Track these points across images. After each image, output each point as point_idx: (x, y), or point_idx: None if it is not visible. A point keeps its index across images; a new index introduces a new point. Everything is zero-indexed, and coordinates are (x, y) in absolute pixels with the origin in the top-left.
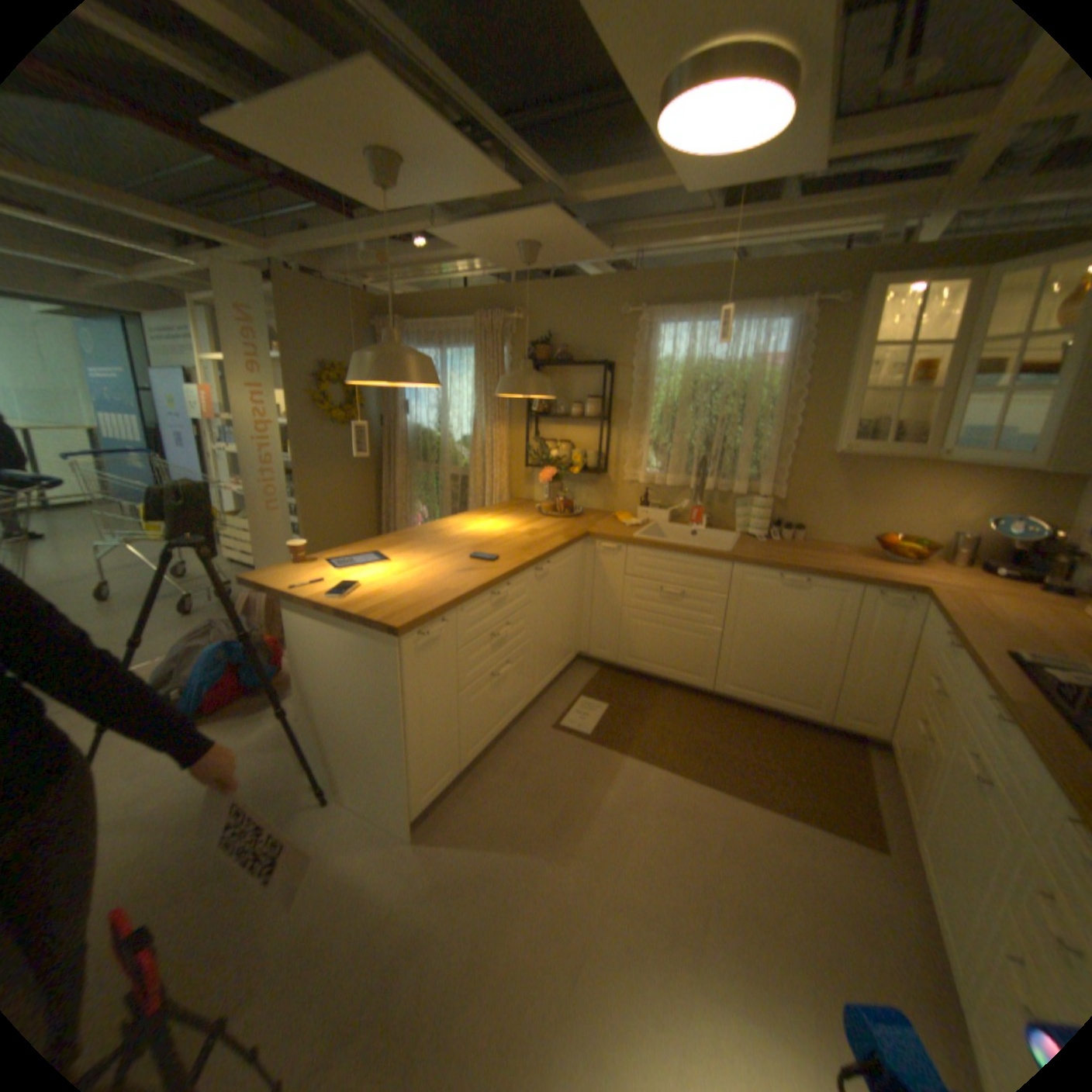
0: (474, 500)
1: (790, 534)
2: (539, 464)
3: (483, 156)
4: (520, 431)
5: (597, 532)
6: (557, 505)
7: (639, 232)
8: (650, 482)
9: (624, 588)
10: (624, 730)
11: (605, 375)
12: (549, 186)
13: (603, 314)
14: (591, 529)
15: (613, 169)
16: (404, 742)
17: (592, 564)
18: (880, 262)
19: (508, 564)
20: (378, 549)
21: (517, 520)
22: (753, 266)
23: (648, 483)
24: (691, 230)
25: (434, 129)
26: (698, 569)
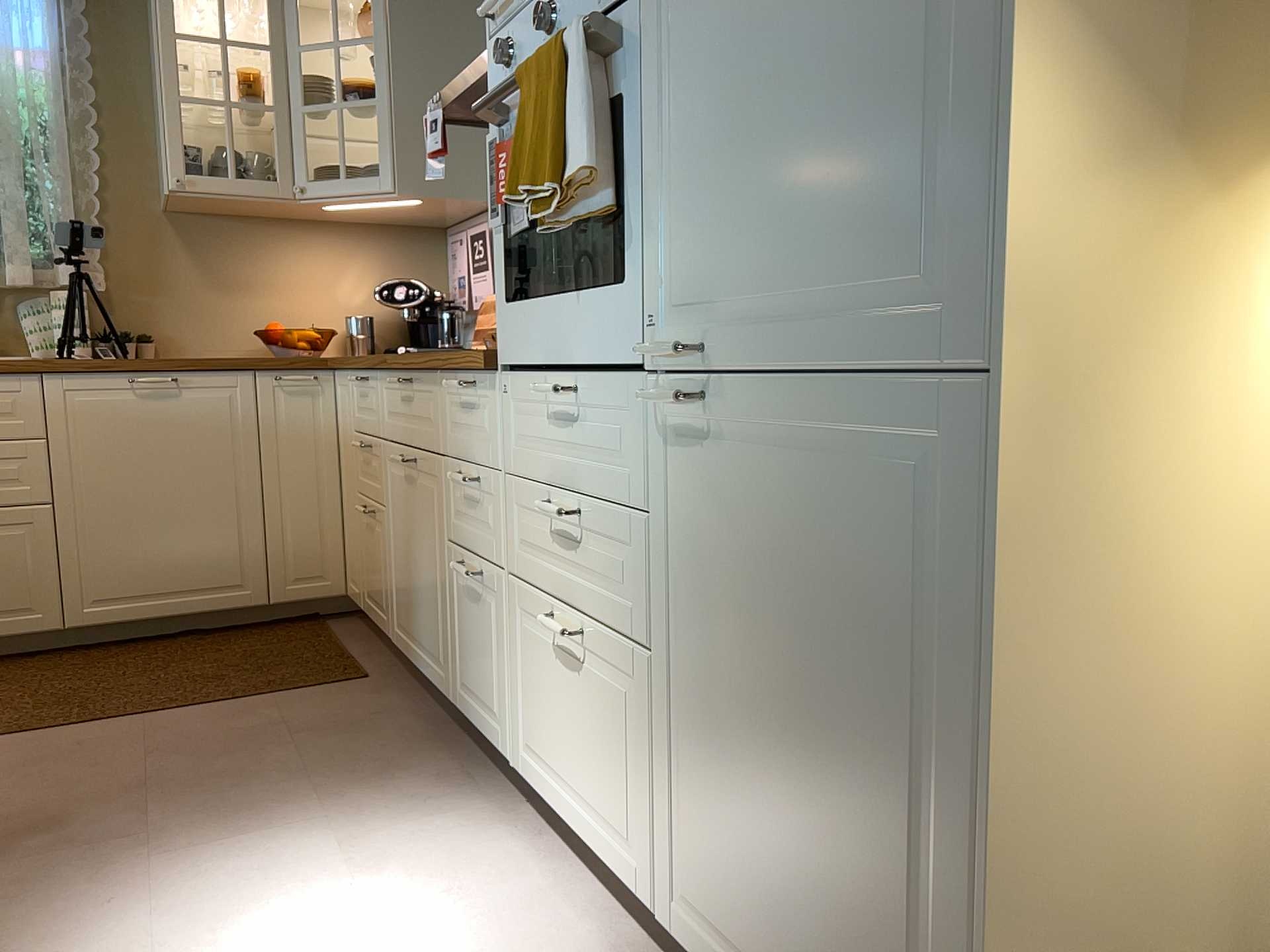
0: None
1: (131, 347)
2: None
3: None
4: None
5: None
6: None
7: None
8: None
9: None
10: None
11: None
12: None
13: None
14: None
15: None
16: None
17: None
18: None
19: None
20: None
21: None
22: None
23: None
24: None
25: None
26: None
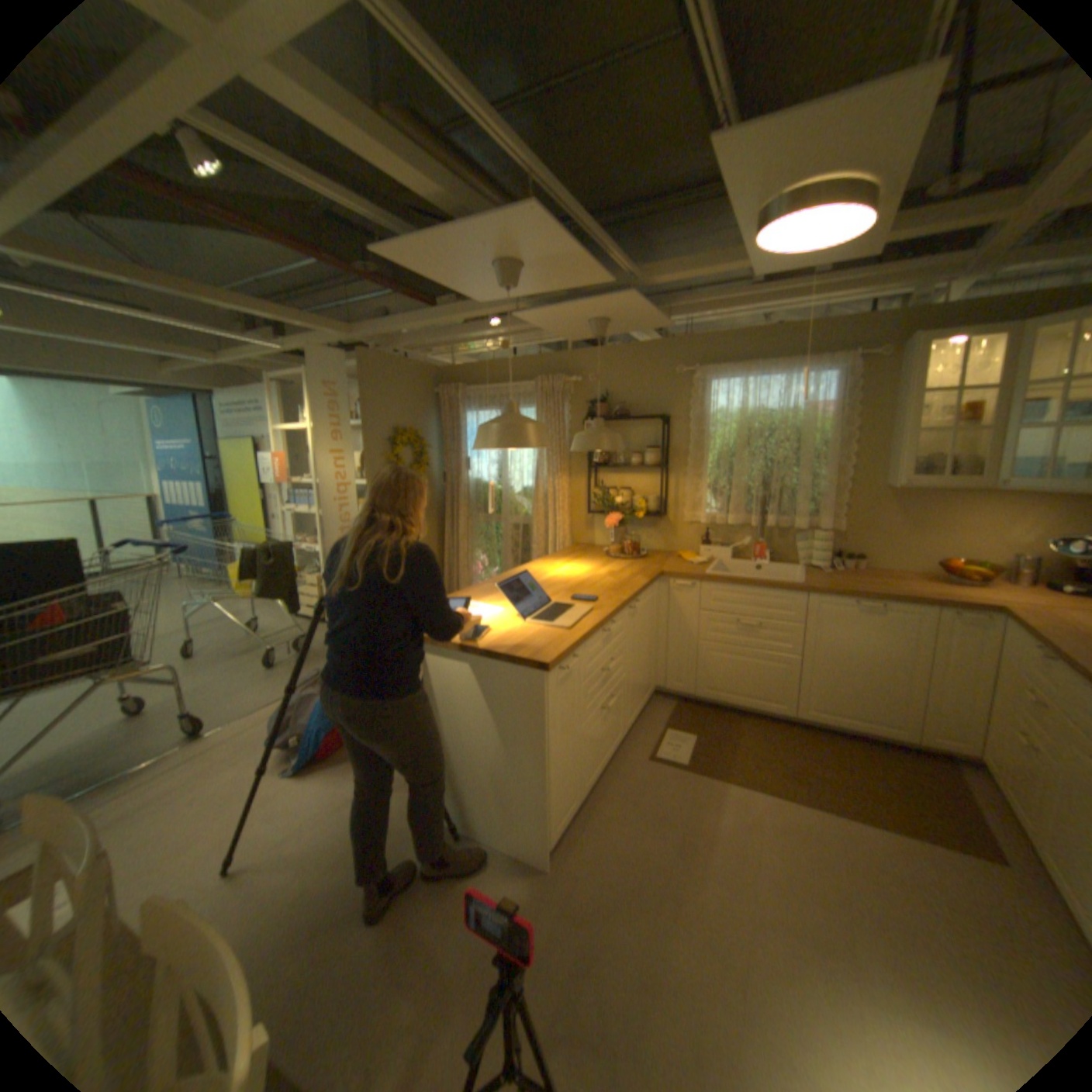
0: (537, 546)
1: (853, 564)
2: (604, 510)
3: (592, 260)
4: (579, 481)
5: (670, 570)
6: (625, 547)
7: (693, 303)
8: (710, 522)
9: (701, 621)
10: (719, 759)
11: (663, 427)
12: (627, 274)
13: (656, 373)
14: (663, 568)
15: (681, 258)
16: (548, 771)
17: (667, 601)
18: (915, 319)
19: (608, 603)
20: (482, 595)
21: (590, 563)
22: (796, 327)
23: (710, 522)
24: (738, 299)
25: (562, 245)
26: (774, 600)
